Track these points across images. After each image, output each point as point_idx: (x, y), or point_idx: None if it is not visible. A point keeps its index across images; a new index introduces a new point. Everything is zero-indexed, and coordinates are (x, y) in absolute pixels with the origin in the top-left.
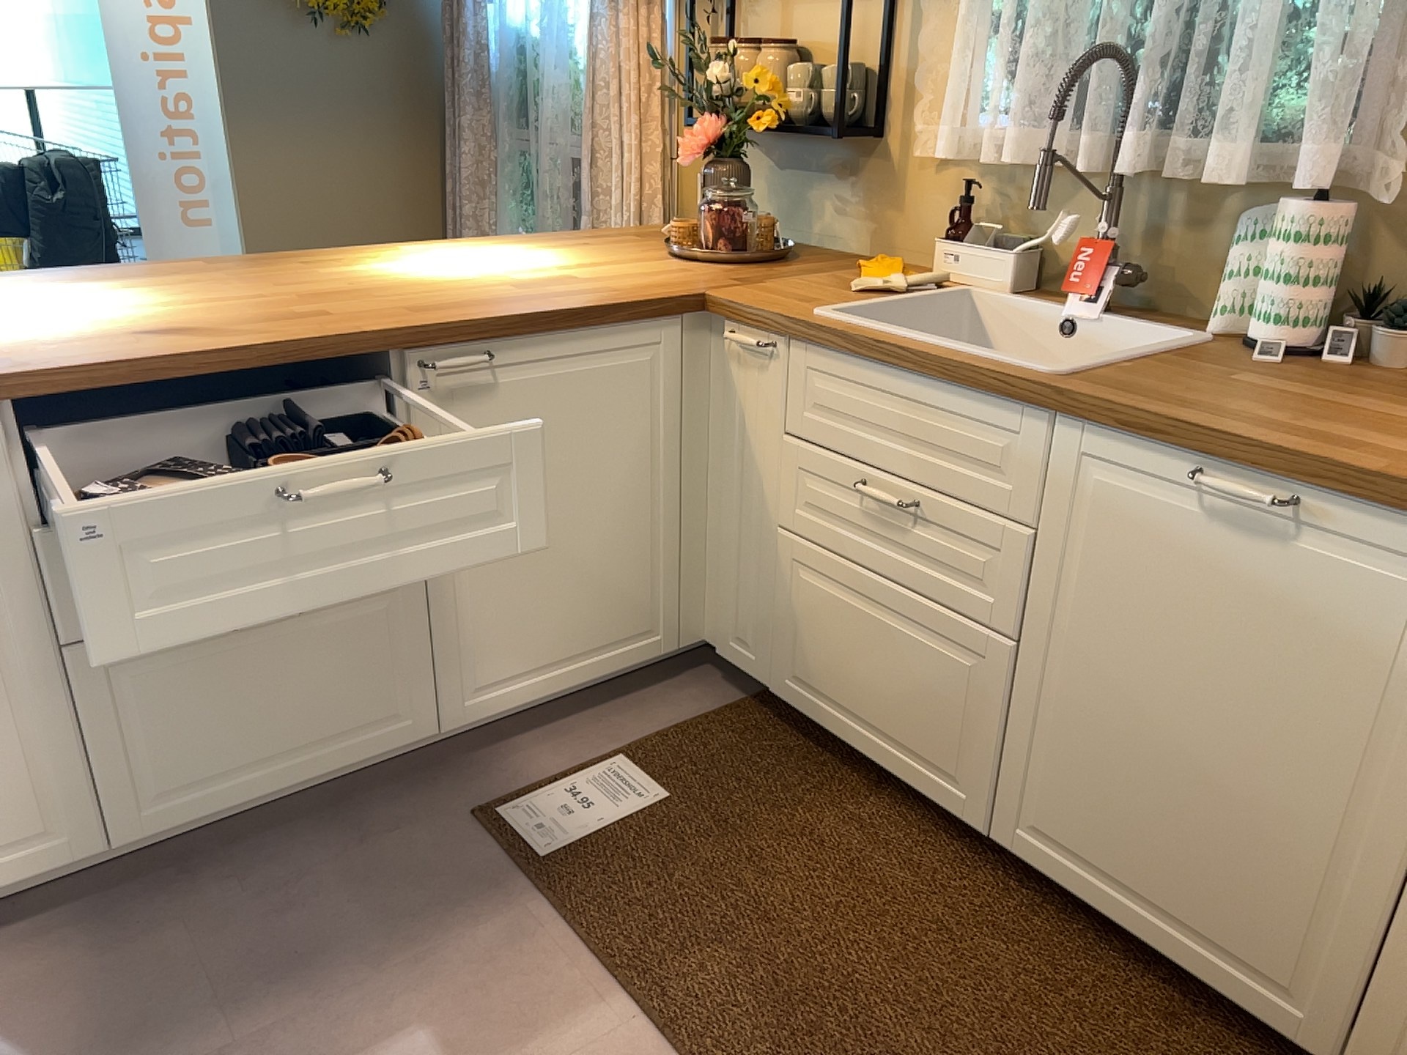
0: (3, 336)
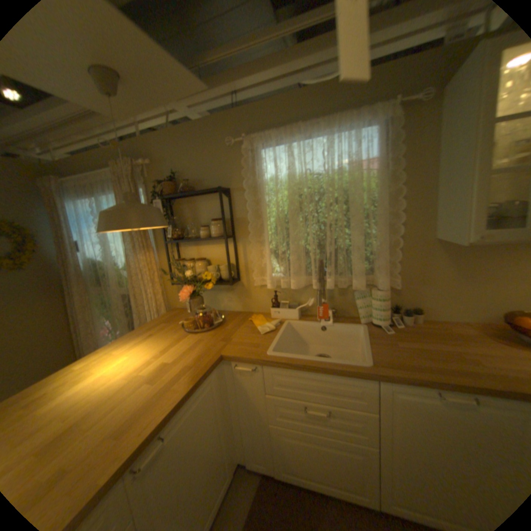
0: None
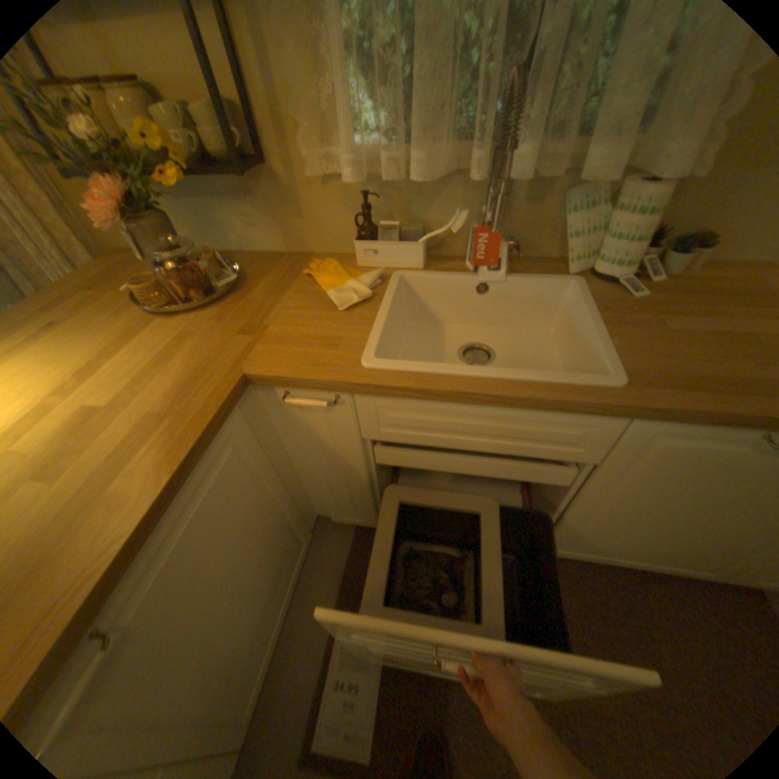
0: None
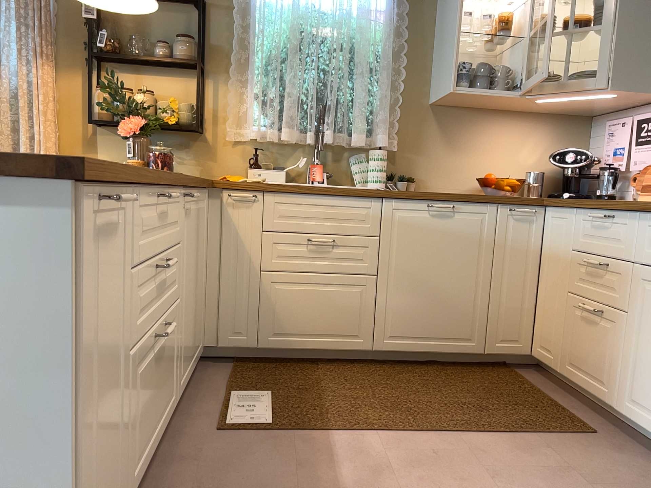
0: None
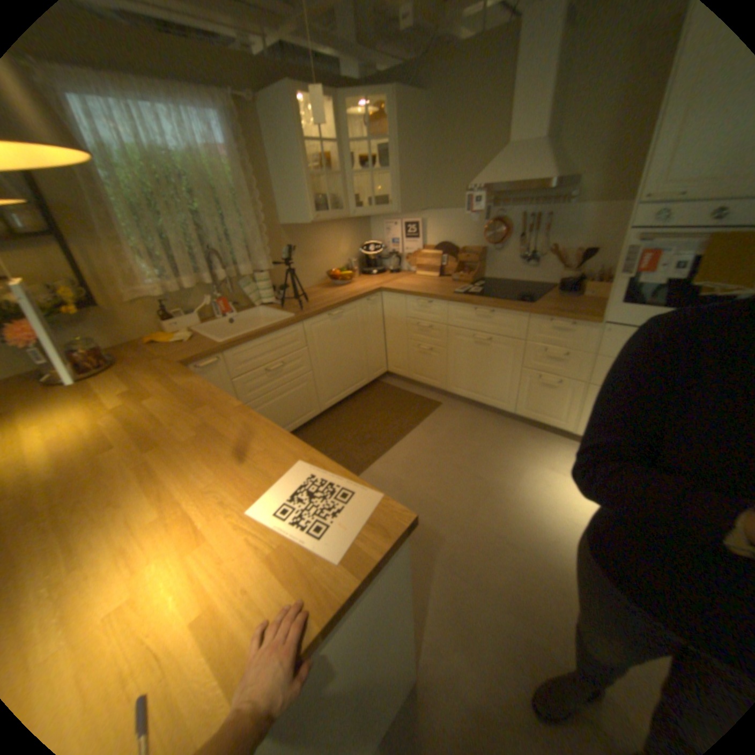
0: (239, 515)
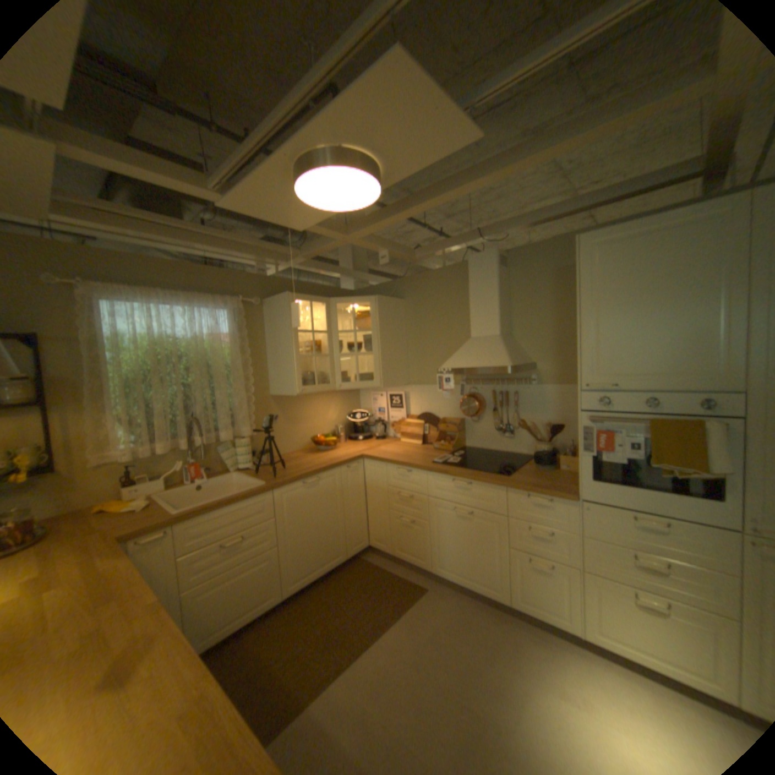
0: None
